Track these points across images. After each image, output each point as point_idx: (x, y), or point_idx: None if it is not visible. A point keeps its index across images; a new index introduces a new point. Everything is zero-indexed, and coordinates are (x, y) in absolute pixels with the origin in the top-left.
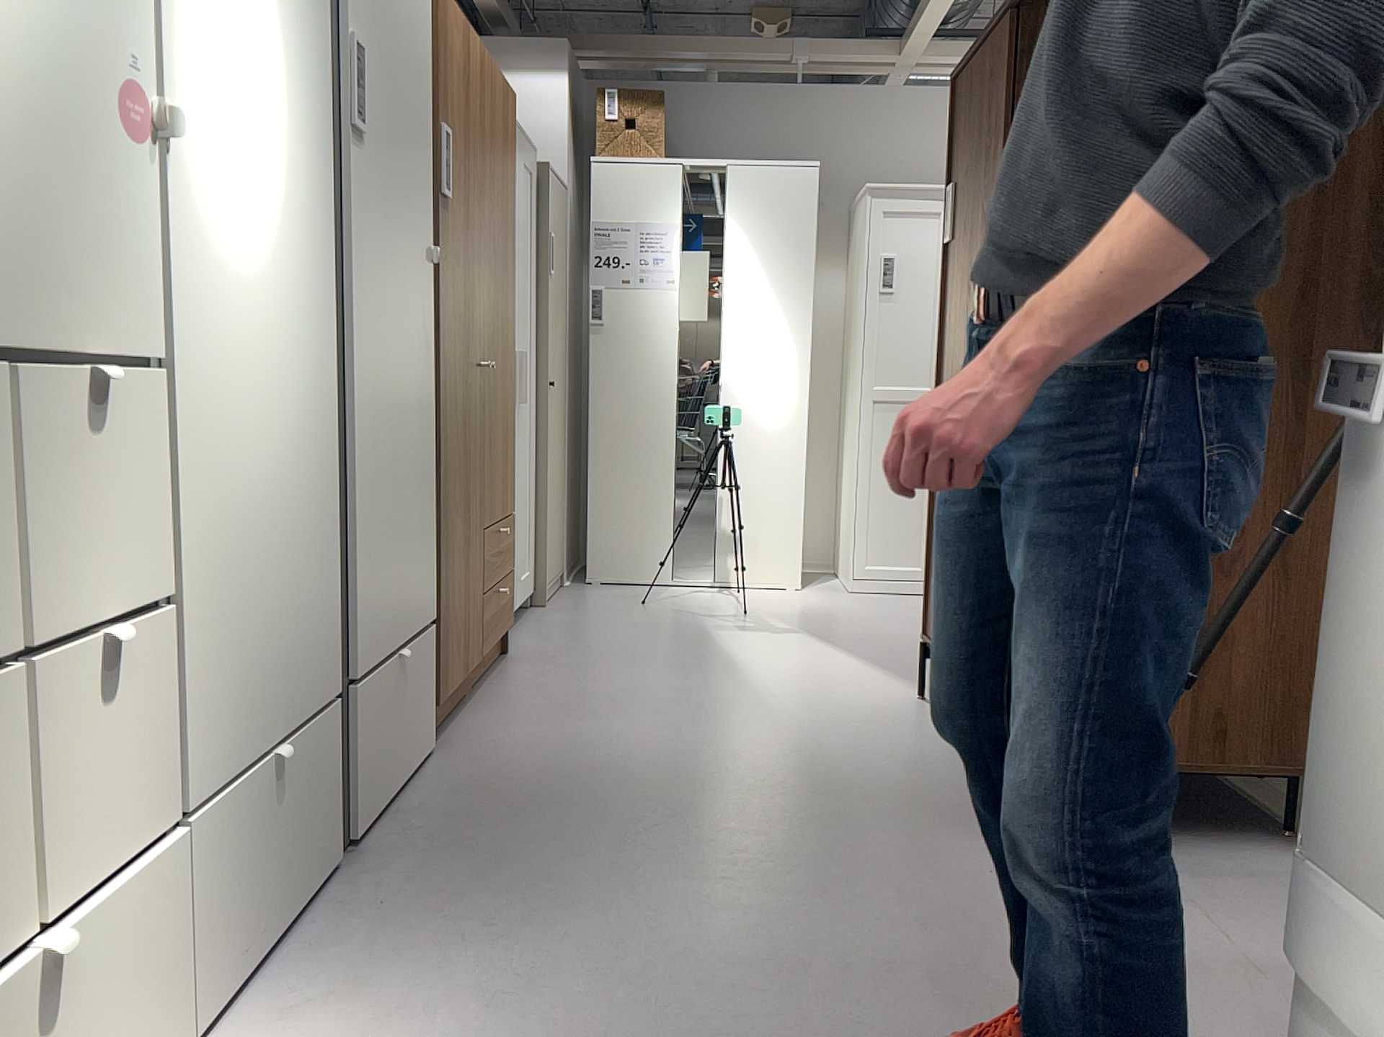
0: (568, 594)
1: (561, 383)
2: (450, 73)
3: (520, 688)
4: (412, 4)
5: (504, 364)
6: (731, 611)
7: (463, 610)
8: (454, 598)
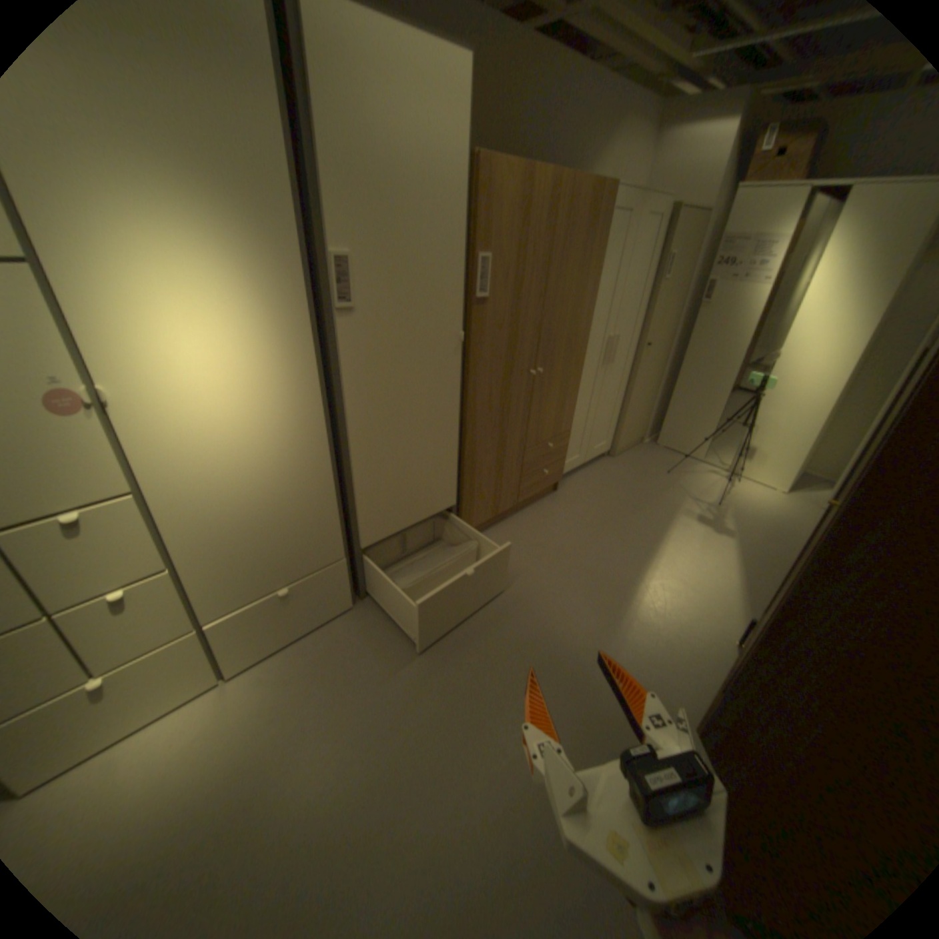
0: (638, 450)
1: (666, 341)
2: (499, 213)
3: (534, 520)
4: (435, 190)
5: (567, 361)
6: (713, 498)
7: (494, 490)
8: (485, 488)
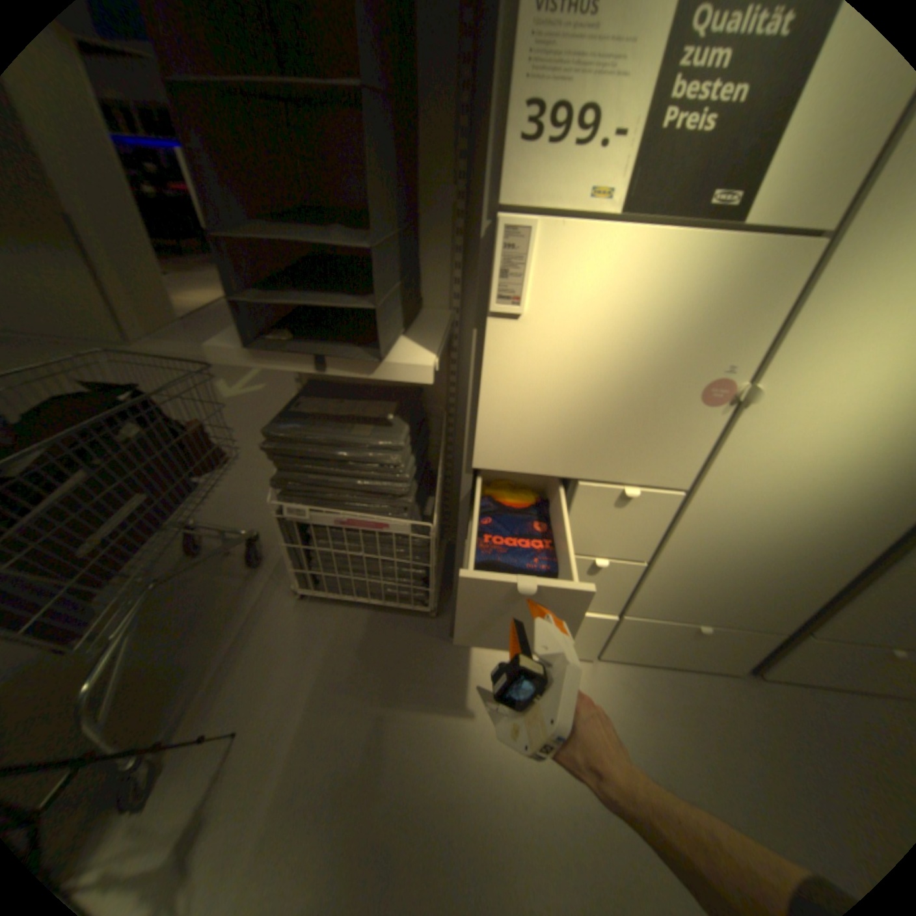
0: None
1: None
2: None
3: None
4: None
5: None
6: None
7: None
8: None
